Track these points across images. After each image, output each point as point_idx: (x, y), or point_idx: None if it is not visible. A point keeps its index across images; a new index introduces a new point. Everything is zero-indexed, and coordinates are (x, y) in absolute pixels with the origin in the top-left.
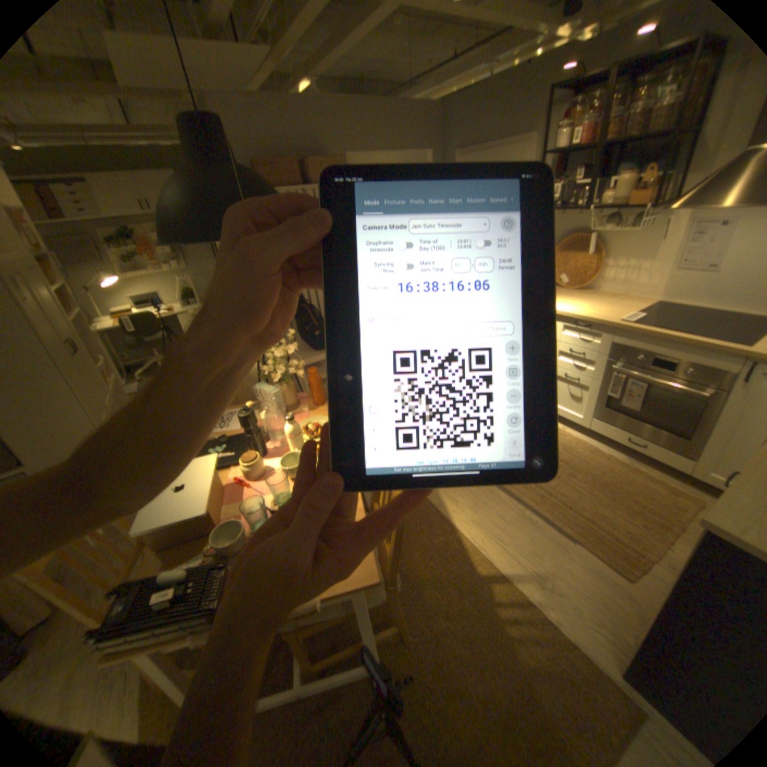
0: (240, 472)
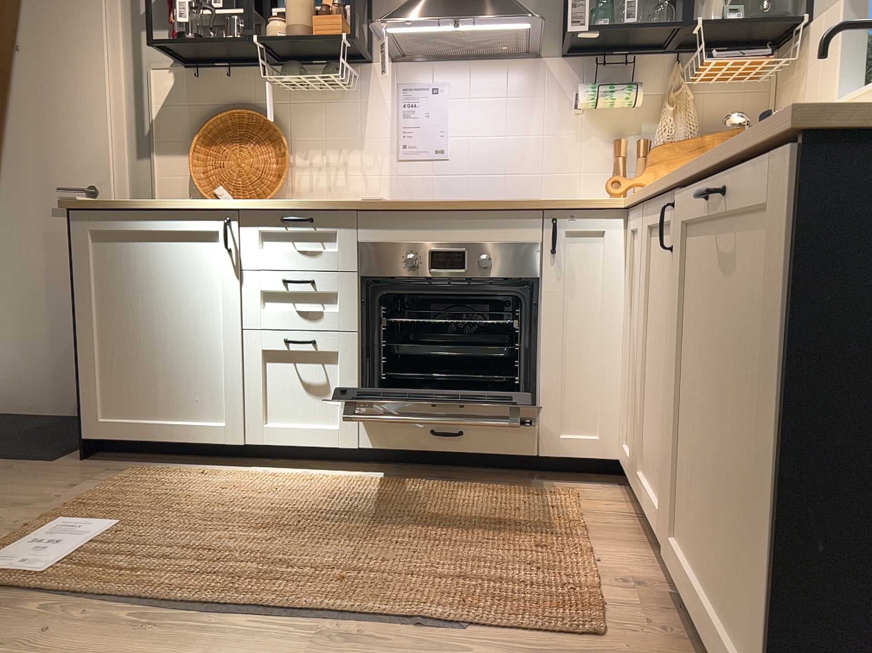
0: None
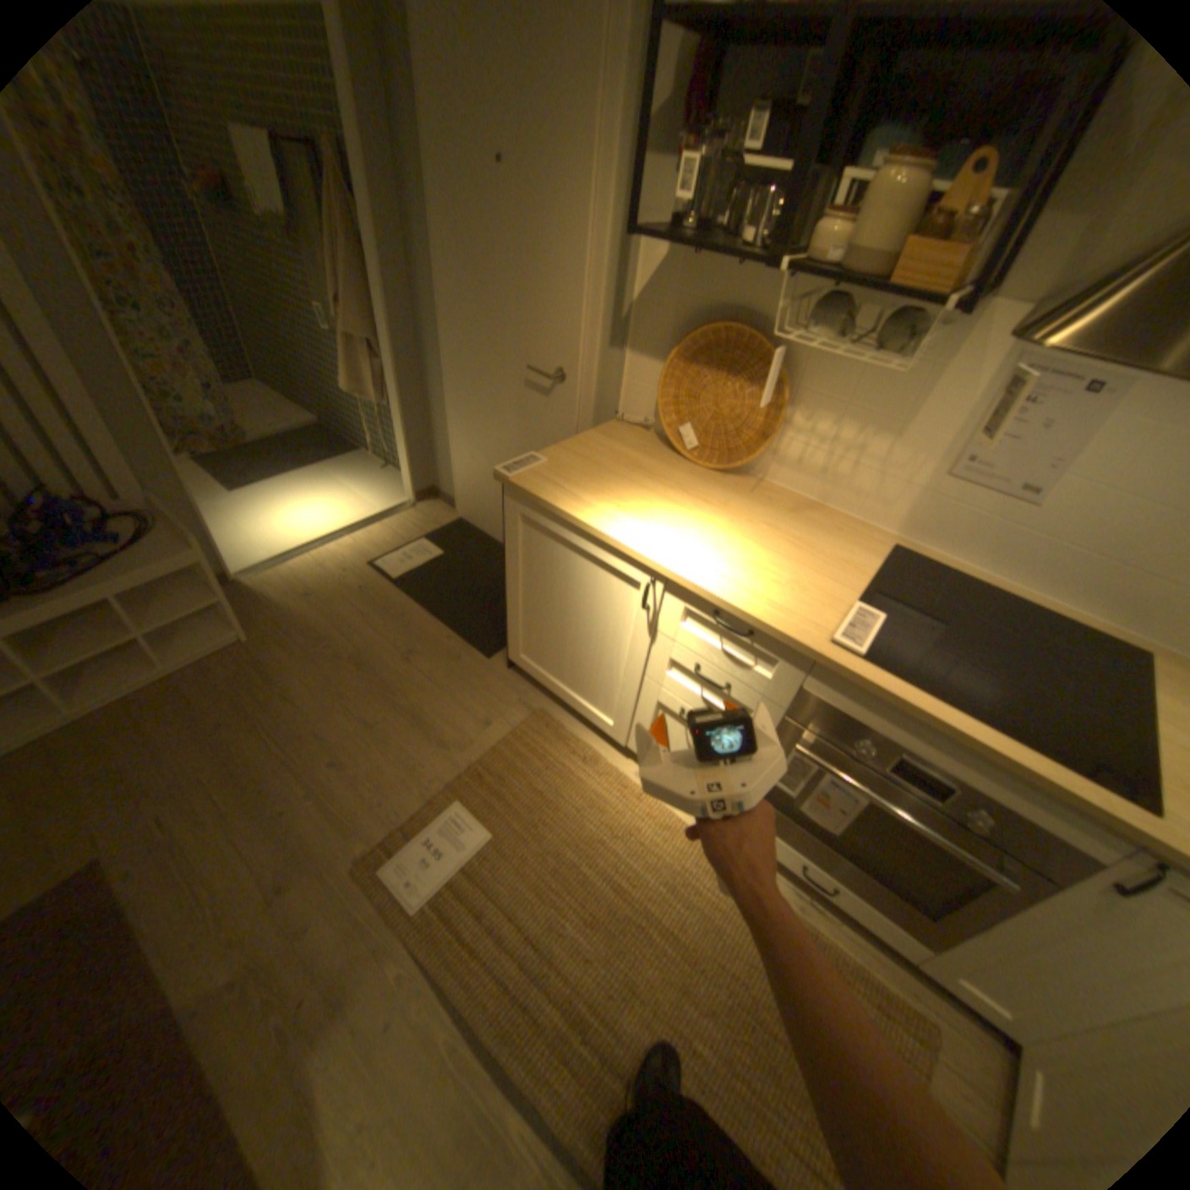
0: None
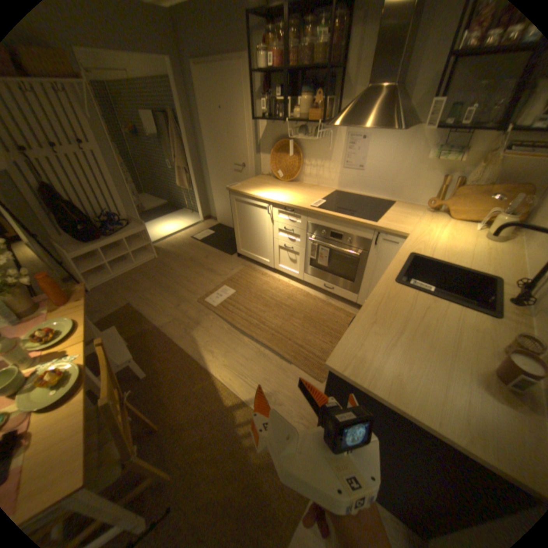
0: None
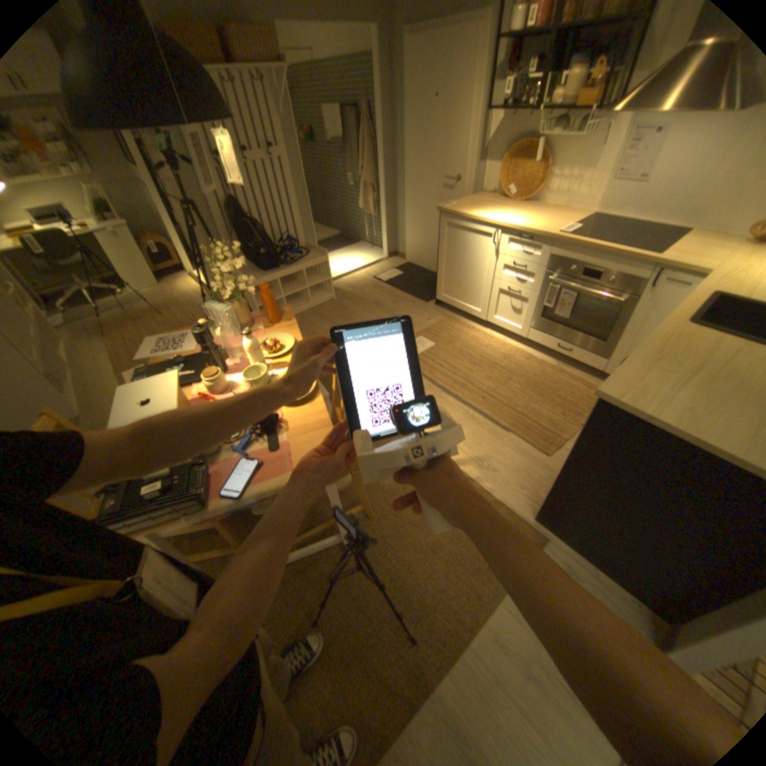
0: (203, 388)
